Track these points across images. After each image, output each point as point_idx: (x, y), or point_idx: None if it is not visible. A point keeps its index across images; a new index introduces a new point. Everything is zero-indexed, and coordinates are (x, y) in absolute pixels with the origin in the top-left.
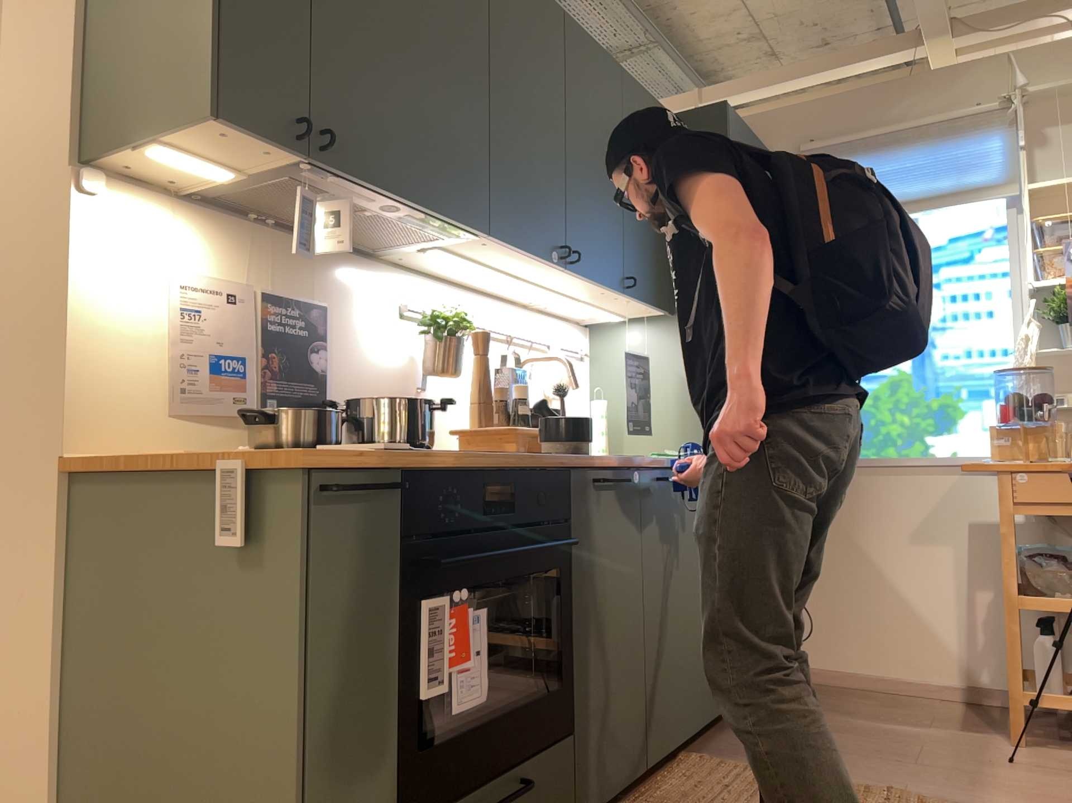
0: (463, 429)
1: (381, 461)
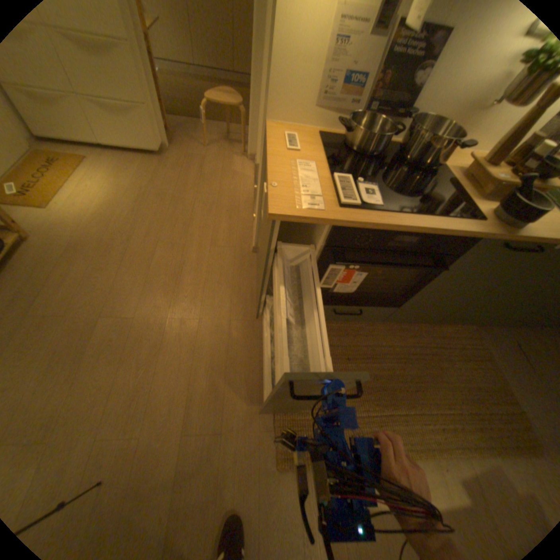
0: (479, 156)
1: (320, 222)
